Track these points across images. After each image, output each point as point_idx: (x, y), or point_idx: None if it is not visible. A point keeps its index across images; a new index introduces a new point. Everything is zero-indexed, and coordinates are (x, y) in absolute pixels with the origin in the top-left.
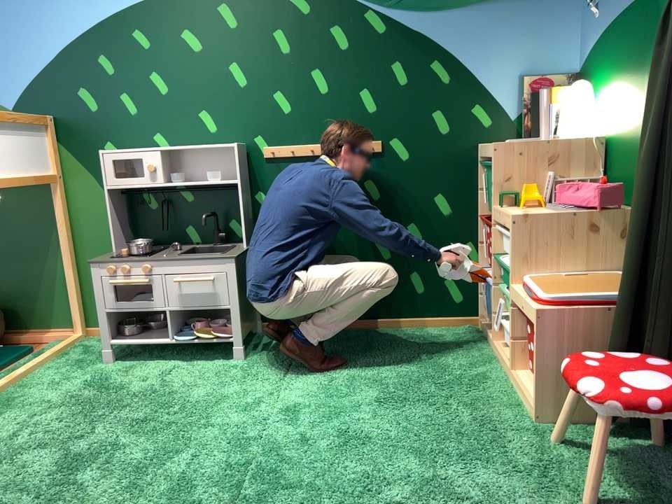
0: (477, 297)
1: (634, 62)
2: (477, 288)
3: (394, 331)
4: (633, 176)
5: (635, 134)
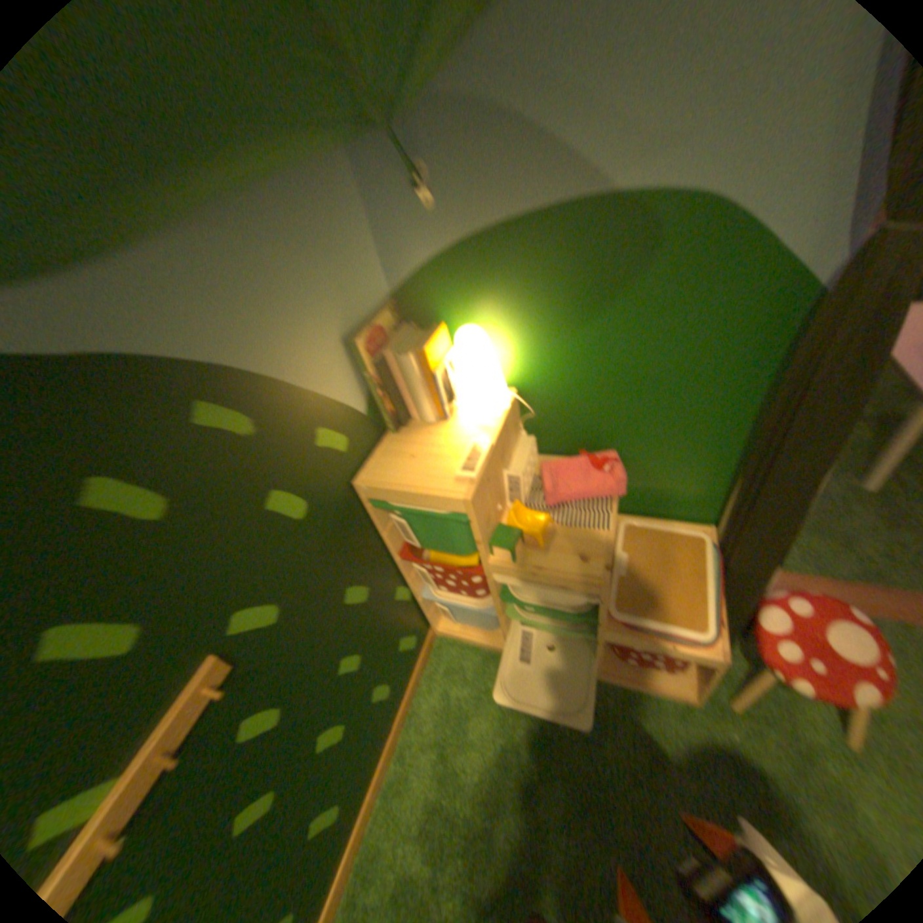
0: (426, 618)
1: (580, 300)
2: (423, 612)
3: (402, 762)
4: (592, 430)
5: (593, 388)
